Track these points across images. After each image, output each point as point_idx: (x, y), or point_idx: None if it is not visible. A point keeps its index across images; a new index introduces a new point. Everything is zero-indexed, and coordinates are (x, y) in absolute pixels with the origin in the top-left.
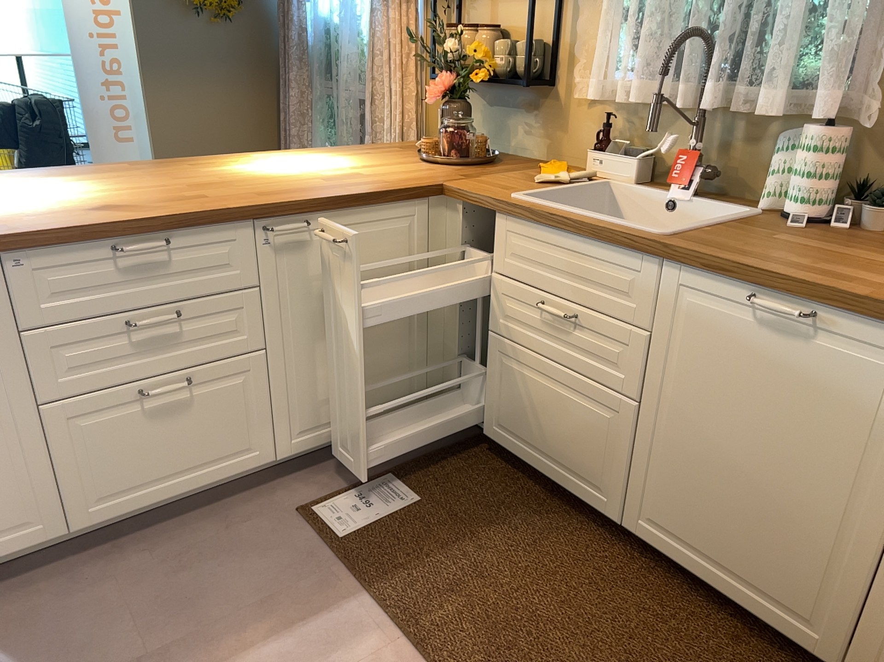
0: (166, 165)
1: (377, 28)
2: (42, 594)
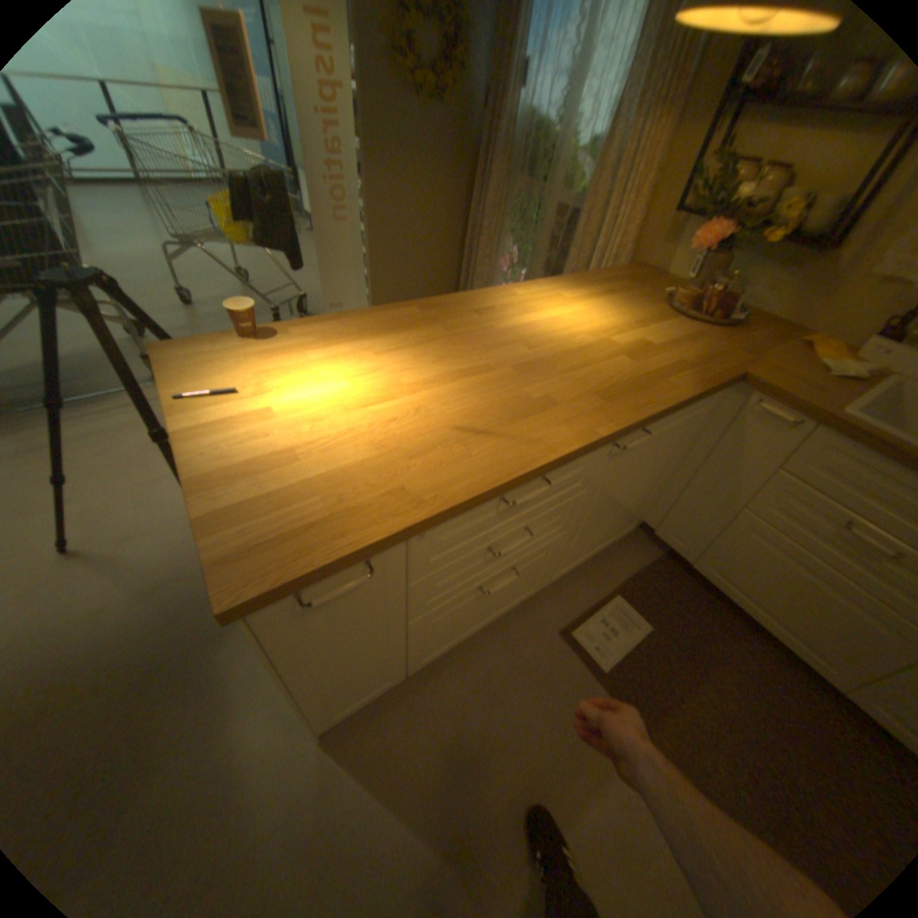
0: (452, 310)
1: (617, 134)
2: (391, 728)
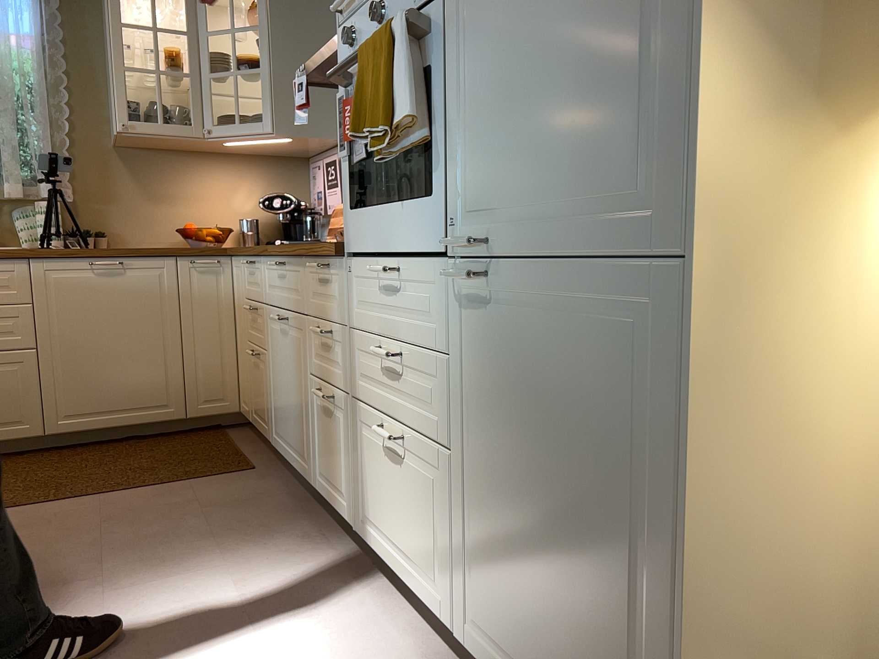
0: None
1: None
2: None
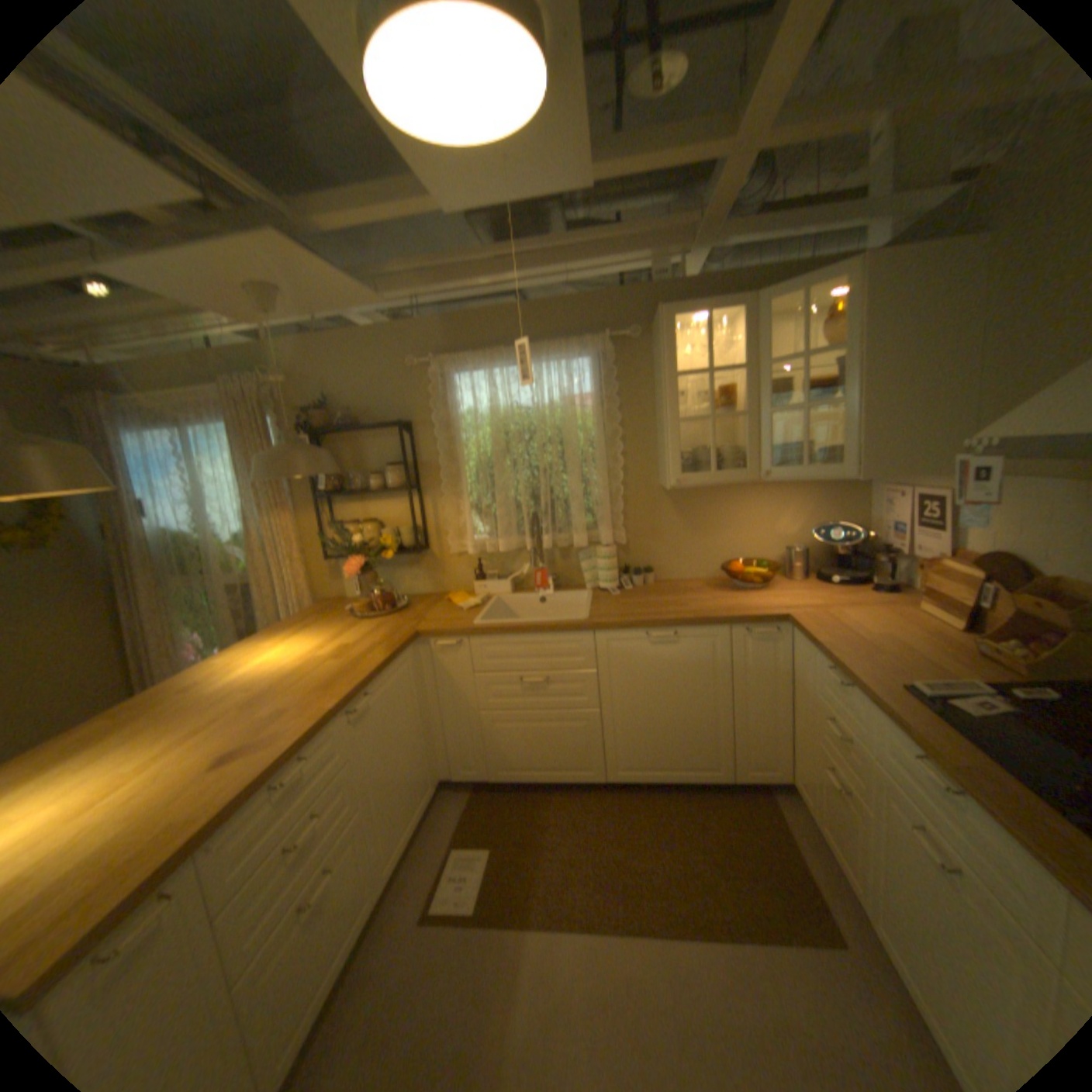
0: (151, 705)
1: (252, 532)
2: None
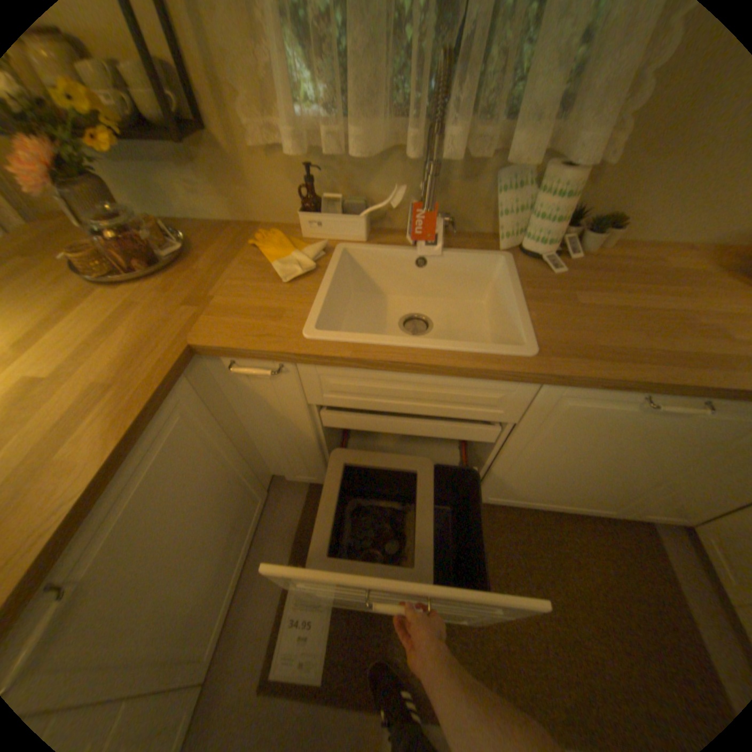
0: None
1: None
2: None
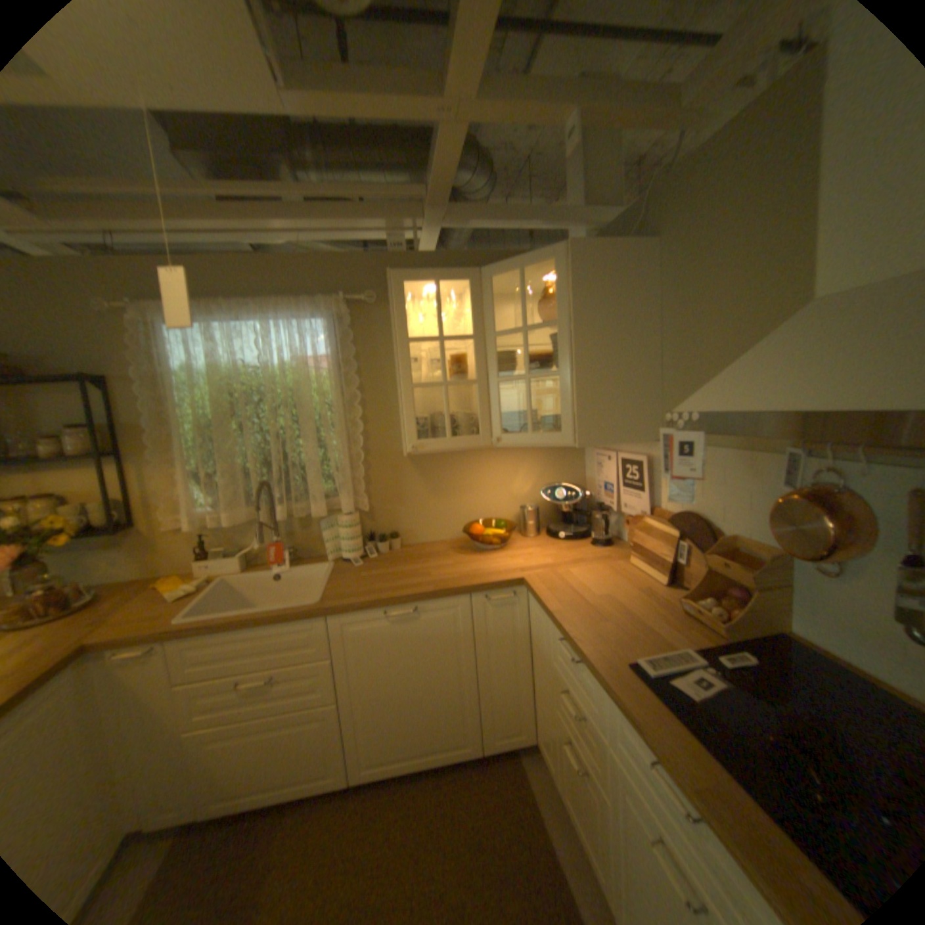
0: None
1: None
2: None
